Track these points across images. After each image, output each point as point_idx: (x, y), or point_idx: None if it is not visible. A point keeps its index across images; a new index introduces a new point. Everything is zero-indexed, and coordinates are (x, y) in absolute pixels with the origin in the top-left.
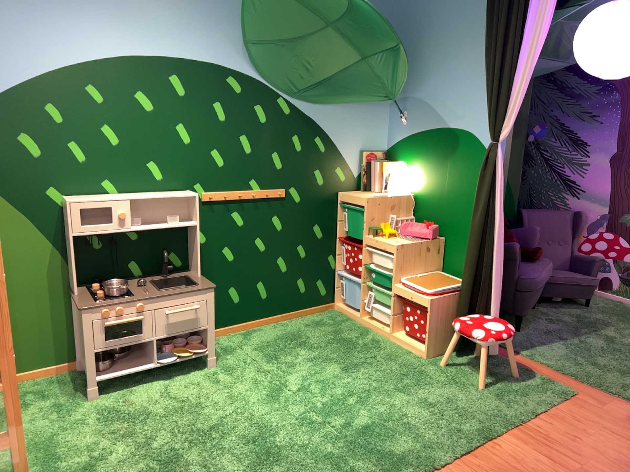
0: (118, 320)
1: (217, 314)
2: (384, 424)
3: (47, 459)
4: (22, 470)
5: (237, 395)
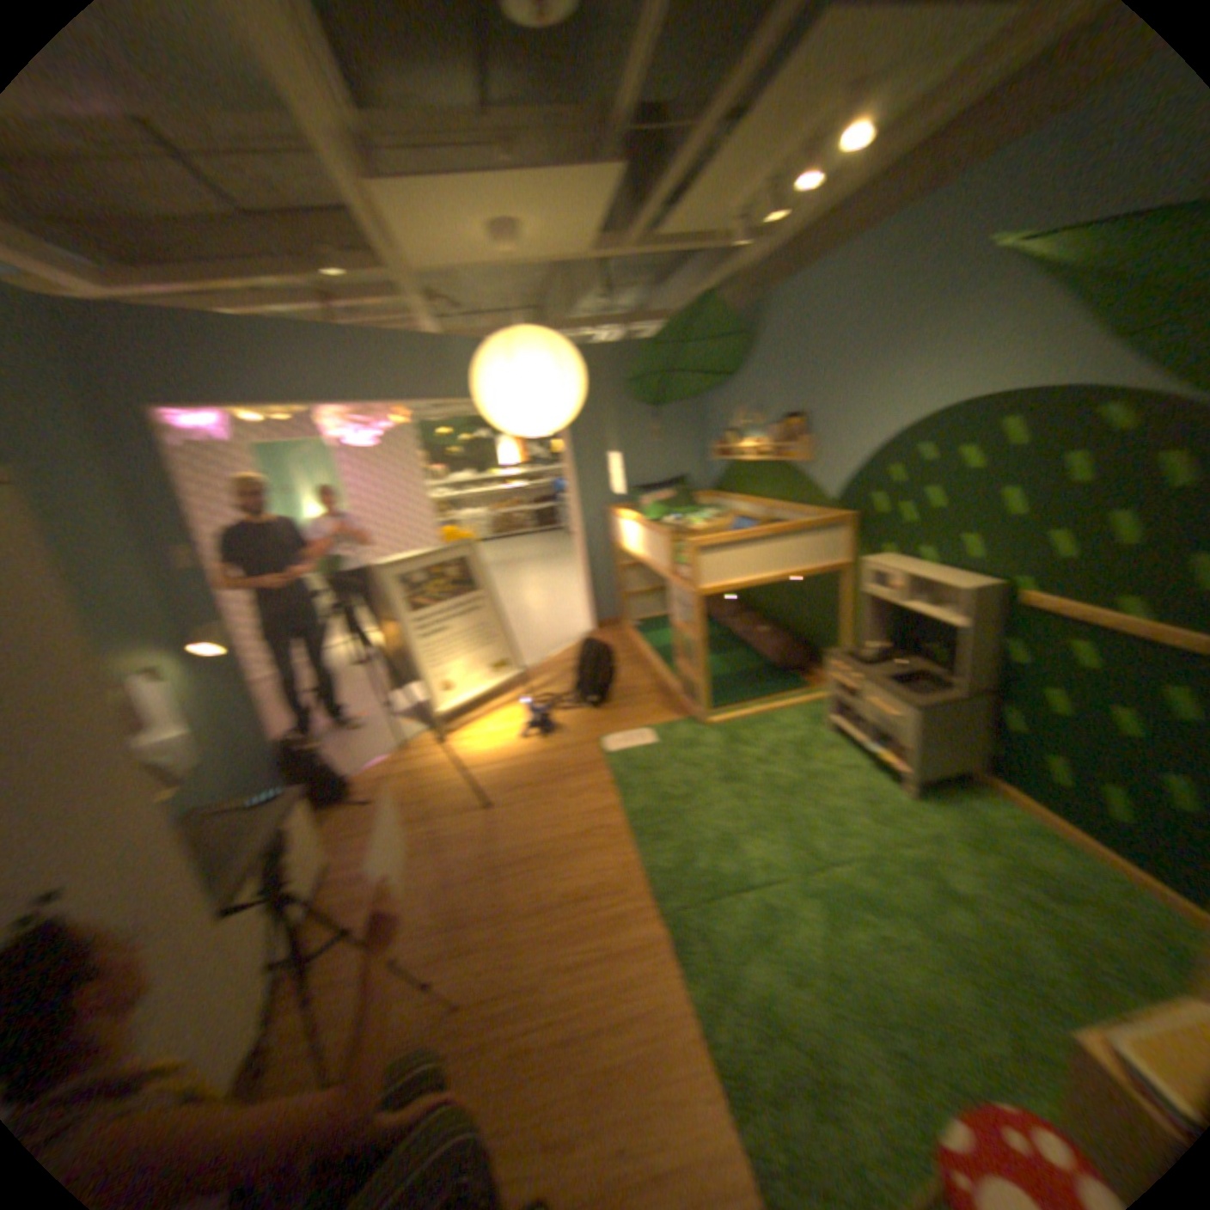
0: (844, 679)
1: (1028, 778)
2: (778, 950)
3: (752, 726)
4: (736, 717)
5: (848, 819)
